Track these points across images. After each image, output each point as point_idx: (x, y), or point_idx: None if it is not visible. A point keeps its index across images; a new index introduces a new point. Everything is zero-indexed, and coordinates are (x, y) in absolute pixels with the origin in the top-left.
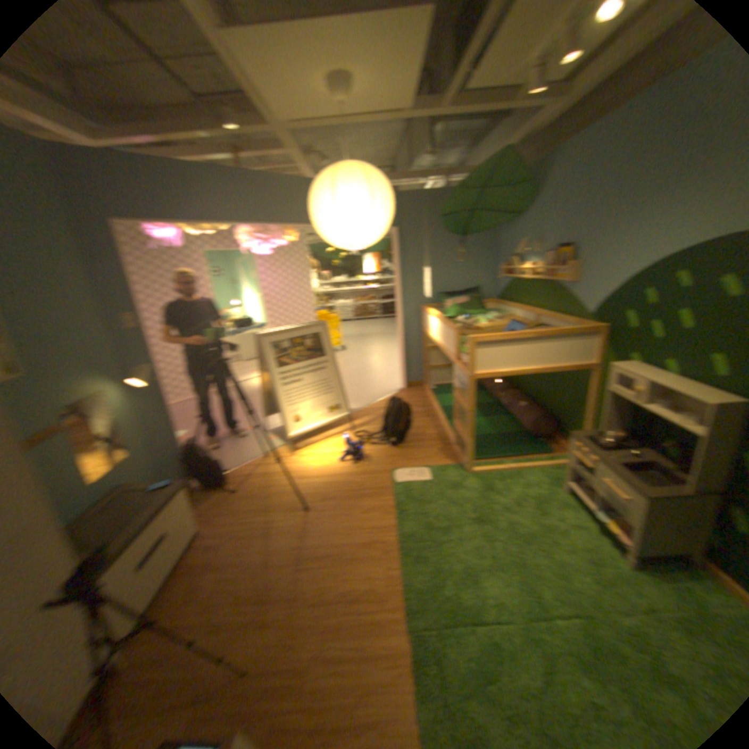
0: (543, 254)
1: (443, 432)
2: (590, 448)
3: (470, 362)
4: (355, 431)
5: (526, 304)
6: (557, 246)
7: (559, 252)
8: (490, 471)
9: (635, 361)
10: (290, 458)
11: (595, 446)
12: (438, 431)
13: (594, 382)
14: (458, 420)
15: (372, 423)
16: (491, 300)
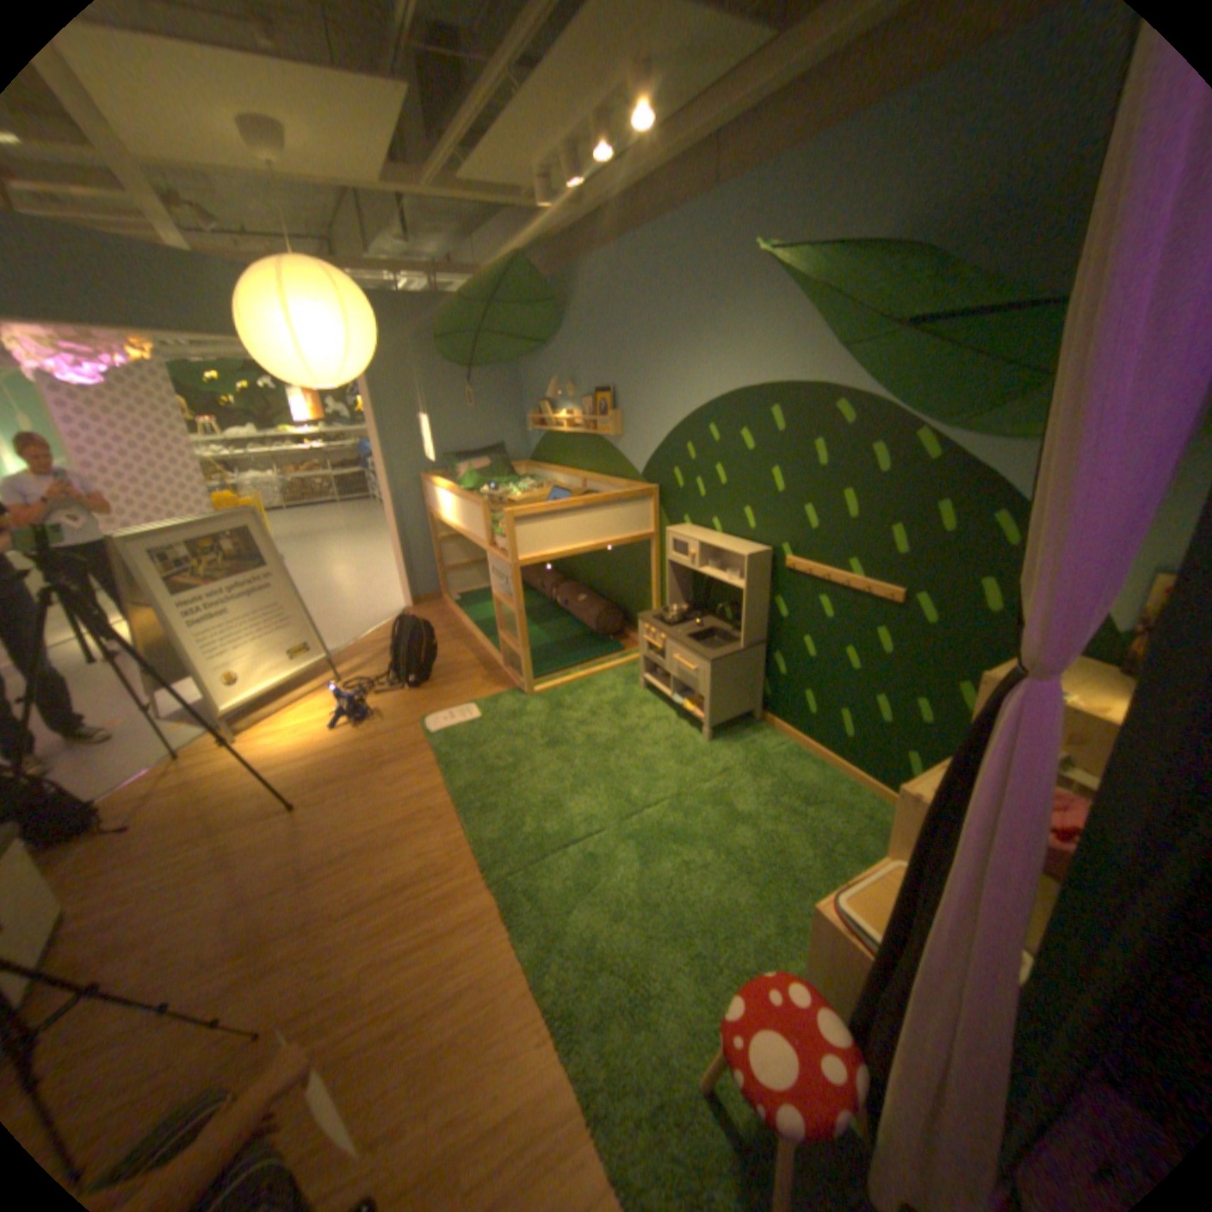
0: (580, 400)
1: (486, 655)
2: (657, 627)
3: (510, 546)
4: (346, 682)
5: (569, 467)
6: (595, 391)
7: (598, 400)
8: (556, 686)
9: (687, 525)
10: (232, 748)
11: (662, 624)
12: (479, 655)
13: (654, 556)
14: (505, 631)
15: (372, 664)
16: (523, 463)
